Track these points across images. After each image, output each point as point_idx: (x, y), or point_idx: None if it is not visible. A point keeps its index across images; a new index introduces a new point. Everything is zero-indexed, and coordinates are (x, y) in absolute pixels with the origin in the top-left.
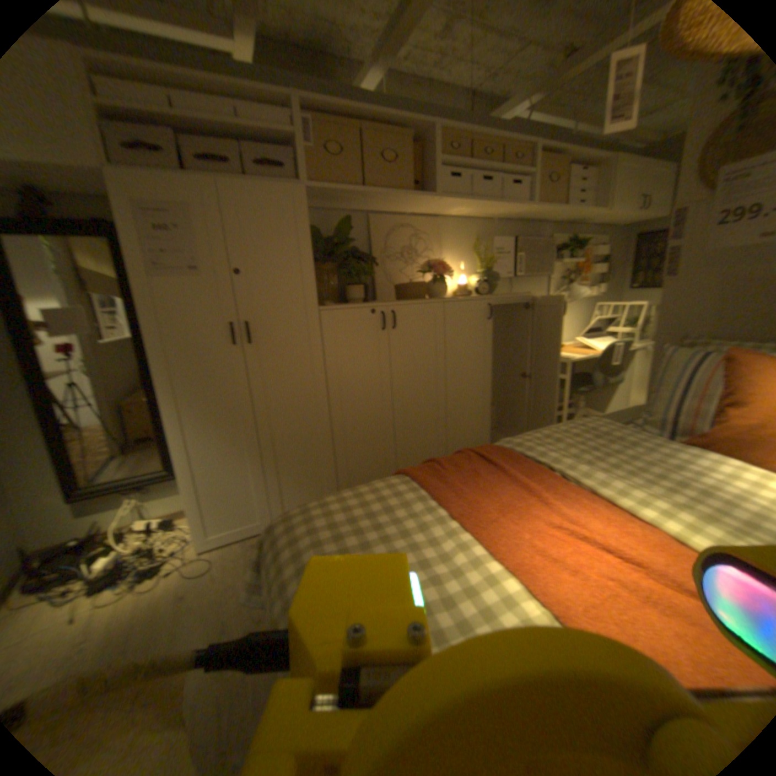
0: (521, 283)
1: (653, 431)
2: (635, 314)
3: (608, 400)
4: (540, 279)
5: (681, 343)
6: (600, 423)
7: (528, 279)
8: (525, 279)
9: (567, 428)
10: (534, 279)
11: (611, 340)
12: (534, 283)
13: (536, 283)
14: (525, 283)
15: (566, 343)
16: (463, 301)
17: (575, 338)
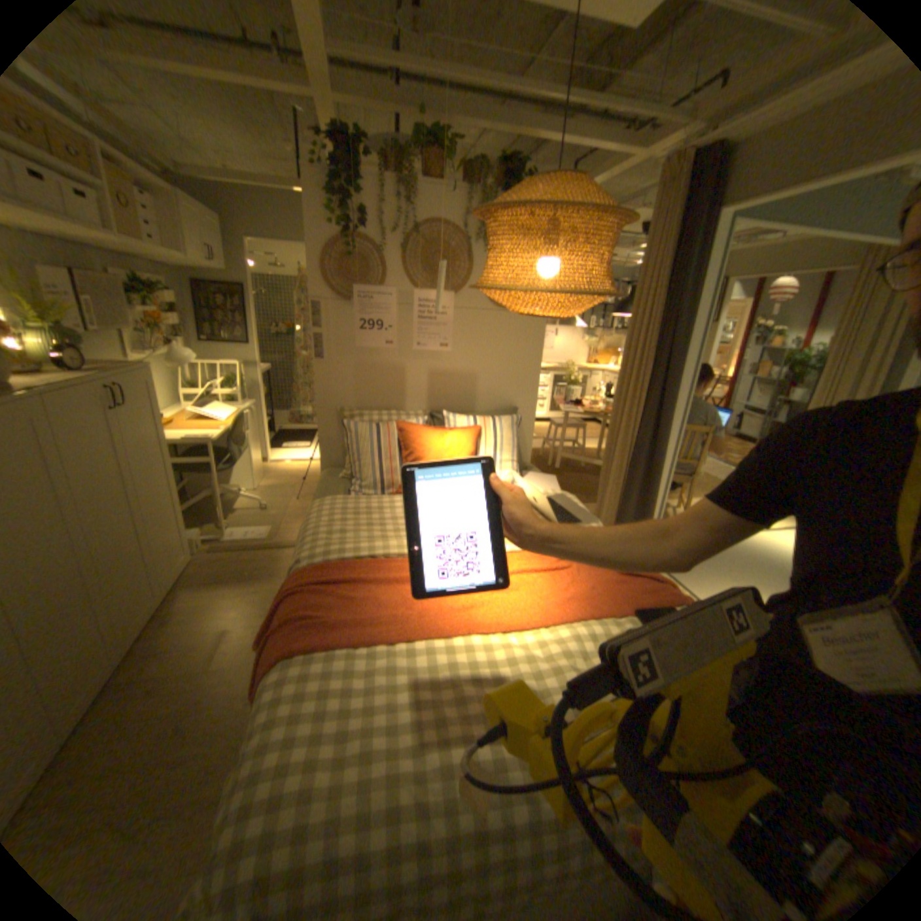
0: (90, 339)
1: (370, 493)
2: (215, 369)
3: (232, 468)
4: (112, 332)
5: (342, 415)
6: (341, 502)
7: (97, 333)
8: (94, 333)
9: (327, 517)
10: (104, 332)
11: (214, 403)
12: (106, 338)
13: (108, 338)
14: (95, 339)
15: (167, 415)
16: (73, 388)
17: (168, 405)
